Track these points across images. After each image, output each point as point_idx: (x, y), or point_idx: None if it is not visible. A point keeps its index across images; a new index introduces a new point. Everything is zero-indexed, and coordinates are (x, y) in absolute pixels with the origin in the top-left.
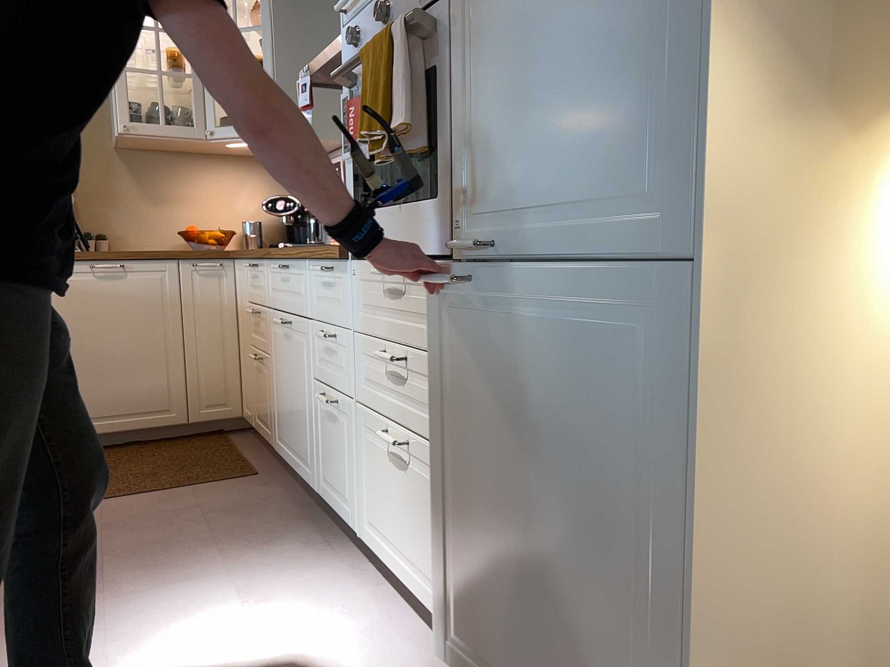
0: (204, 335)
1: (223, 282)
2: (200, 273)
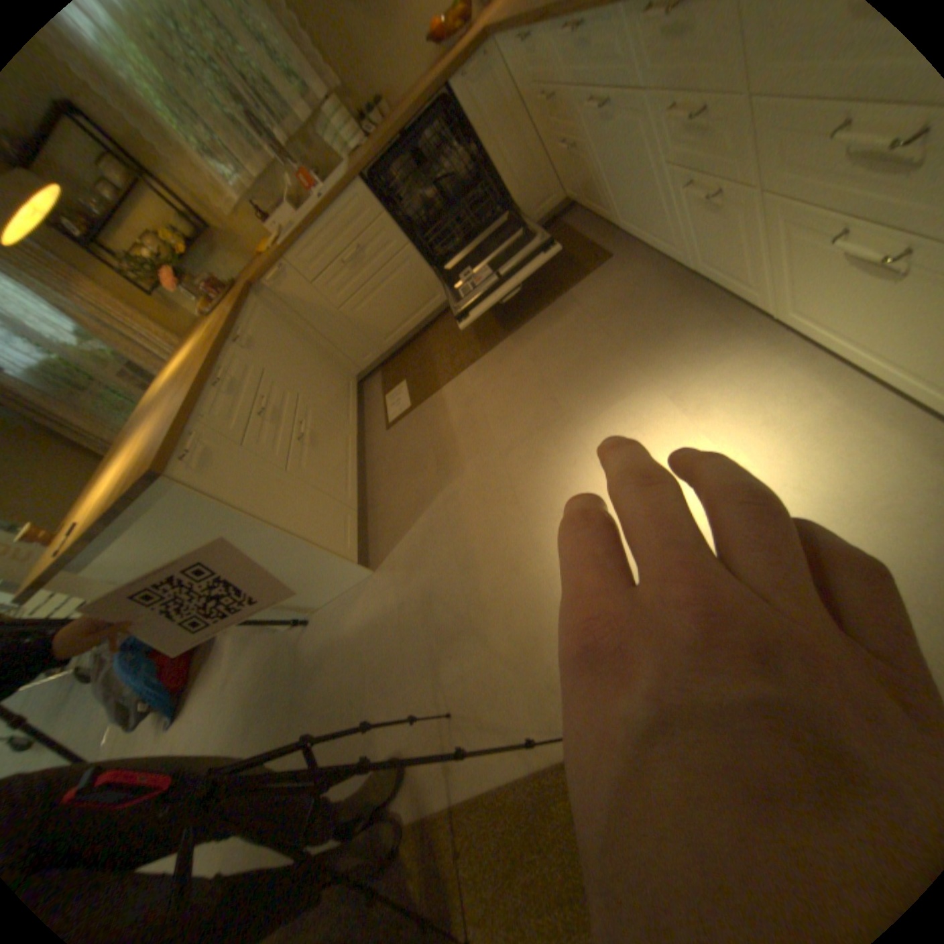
0: (506, 142)
1: (496, 72)
2: (473, 78)
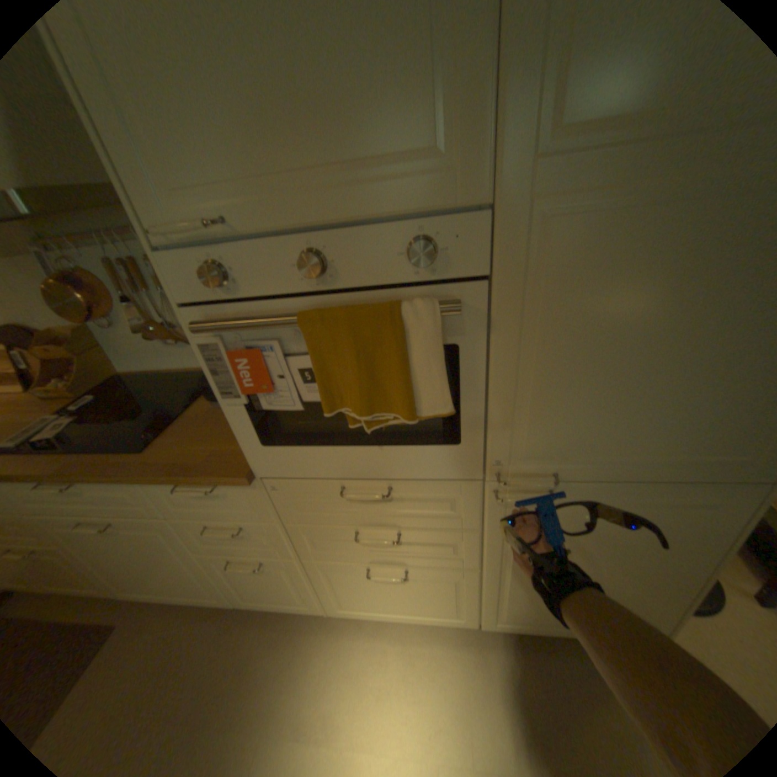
0: None
1: None
2: None
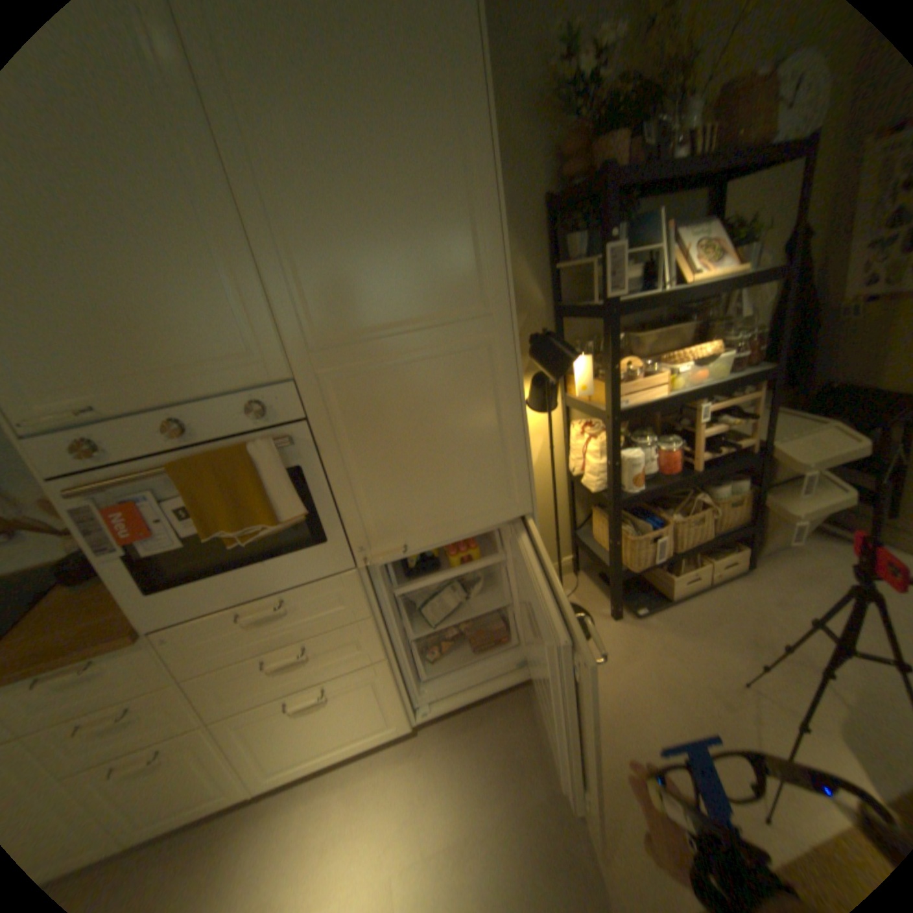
0: None
1: None
2: None
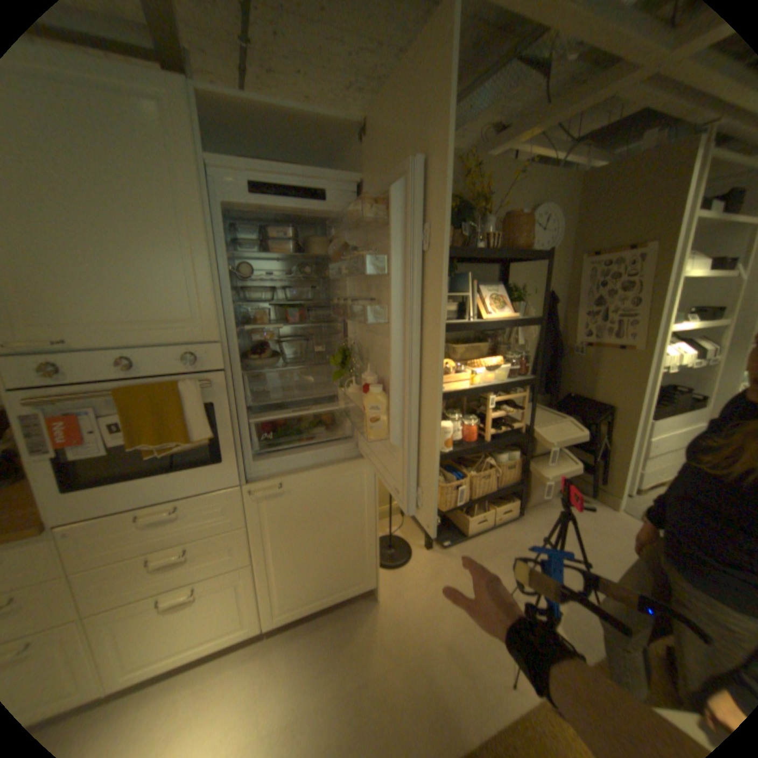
0: None
1: None
2: None
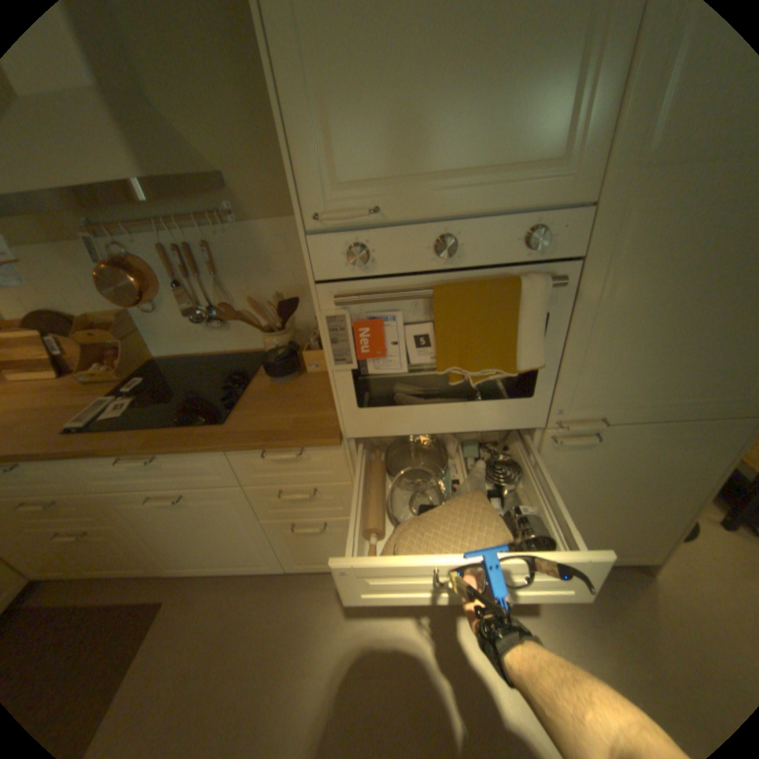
0: None
1: None
2: None
